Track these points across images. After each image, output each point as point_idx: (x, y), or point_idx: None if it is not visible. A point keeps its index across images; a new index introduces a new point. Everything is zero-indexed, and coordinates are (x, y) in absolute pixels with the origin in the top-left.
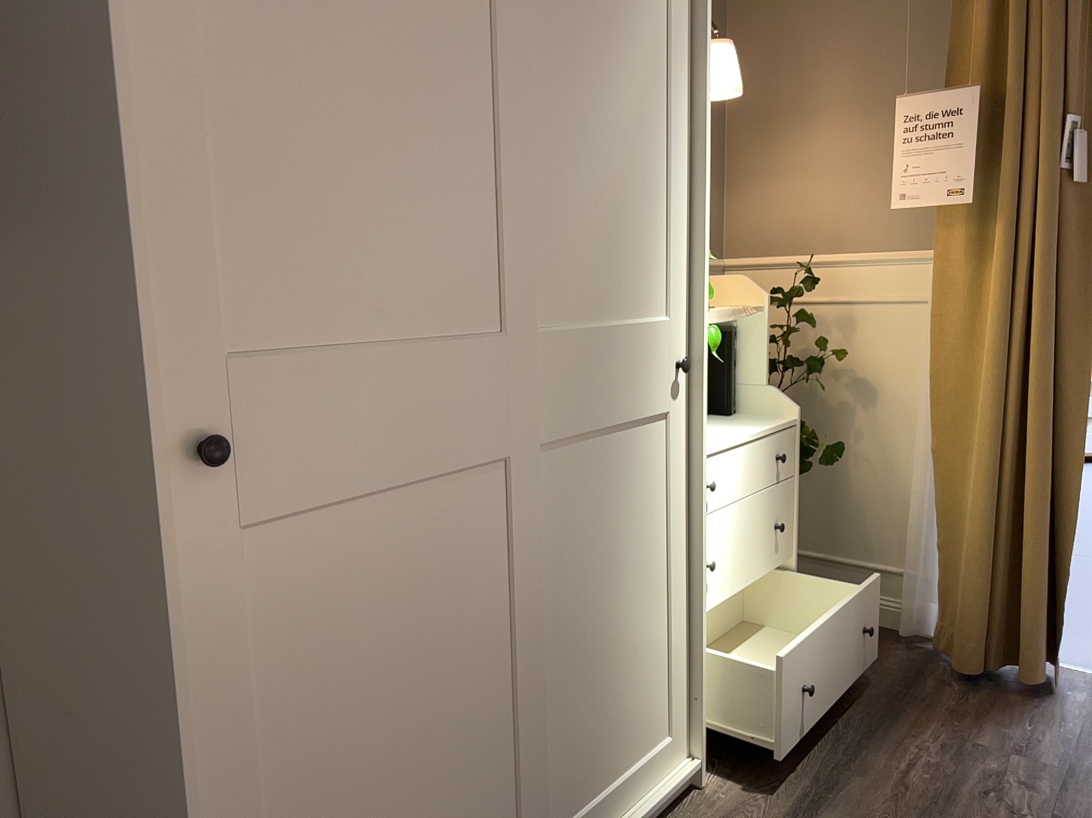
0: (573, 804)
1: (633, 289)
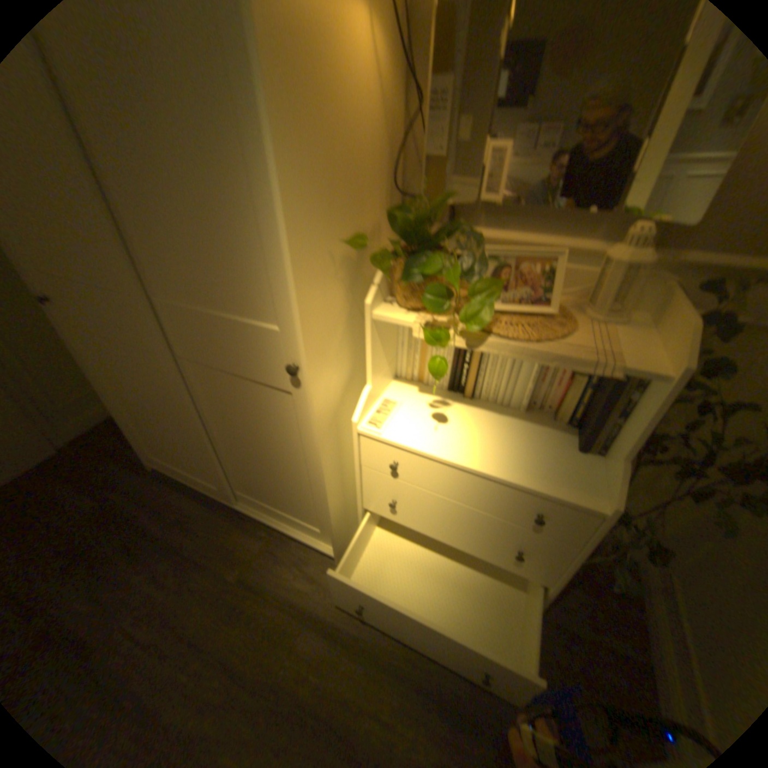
0: (249, 495)
1: (228, 294)
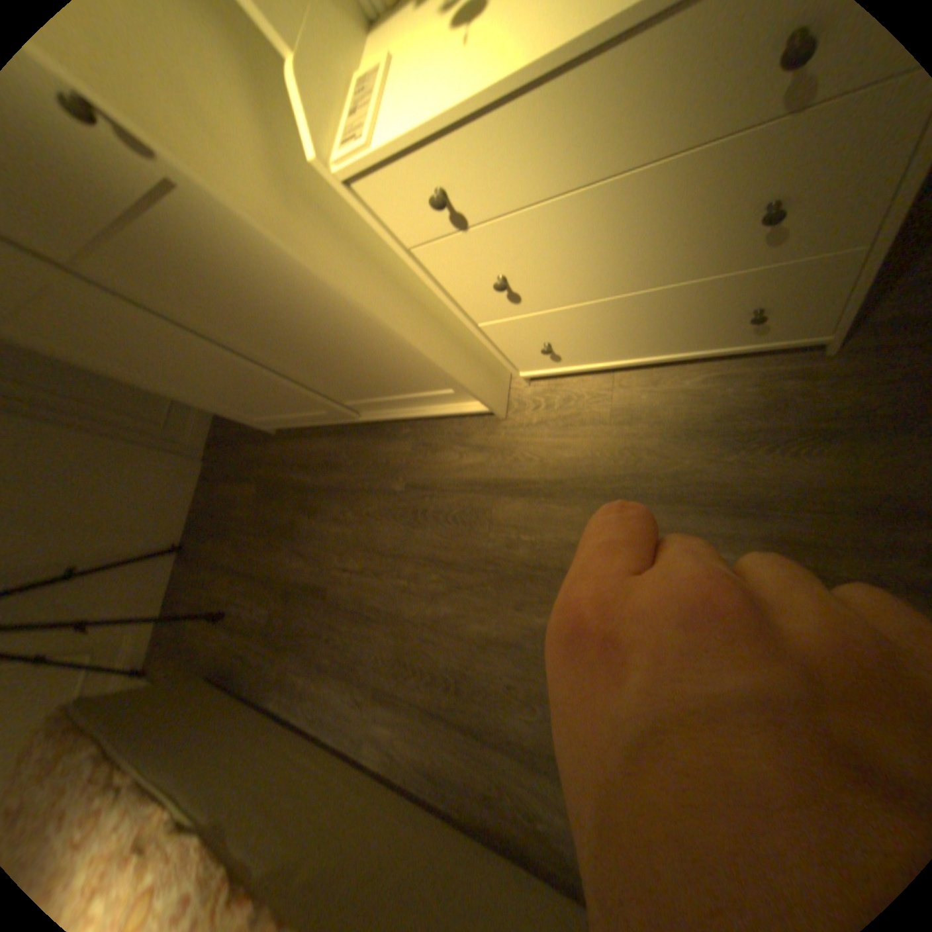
0: (362, 397)
1: None
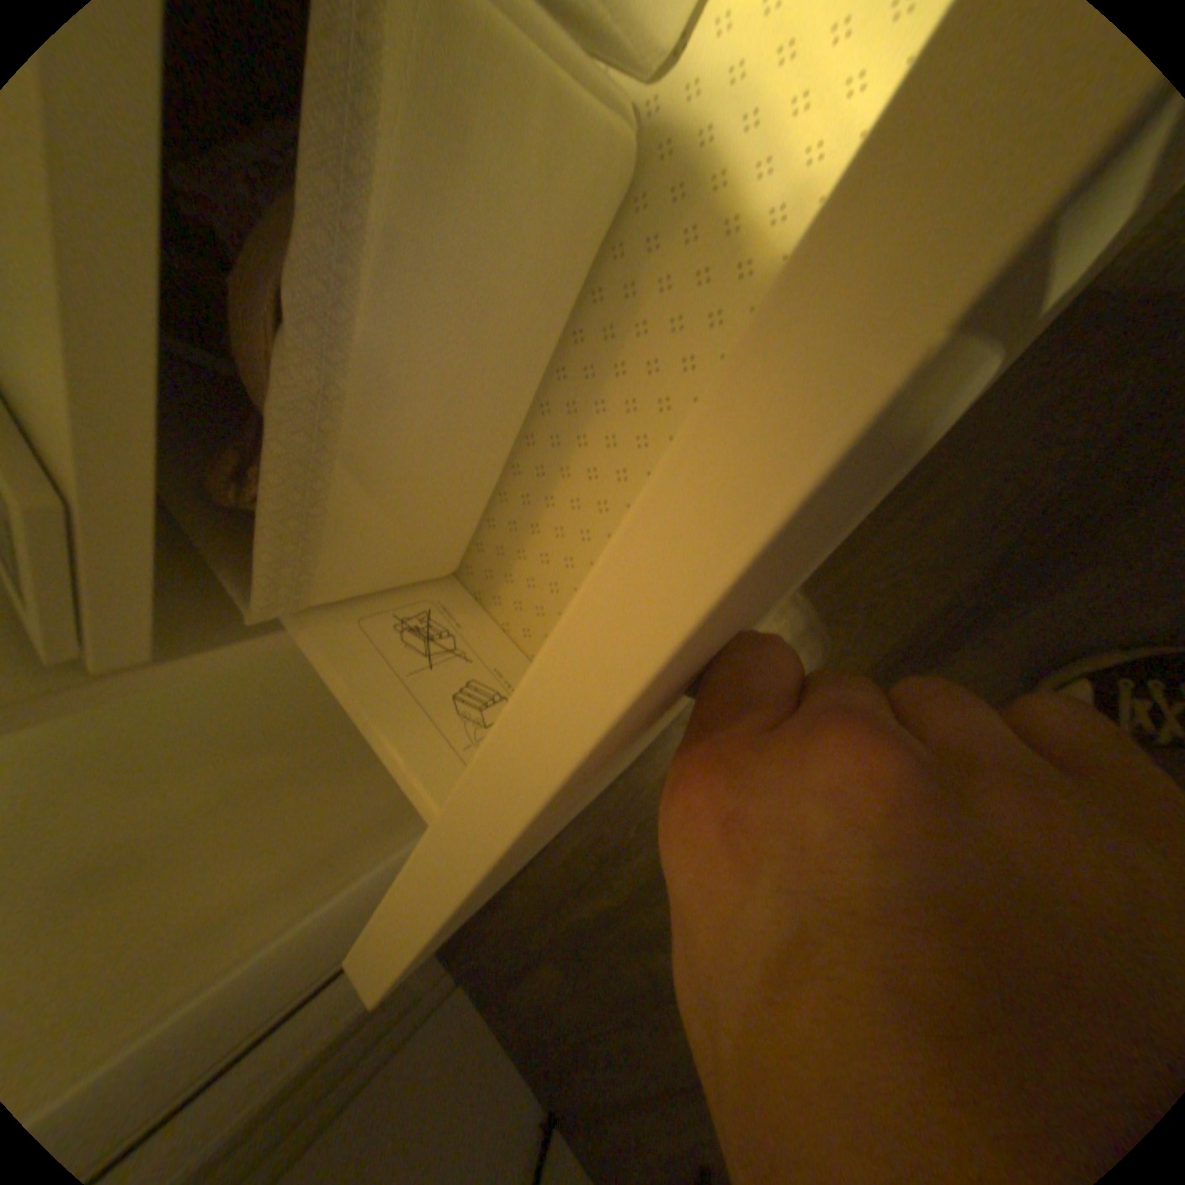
0: None
1: None
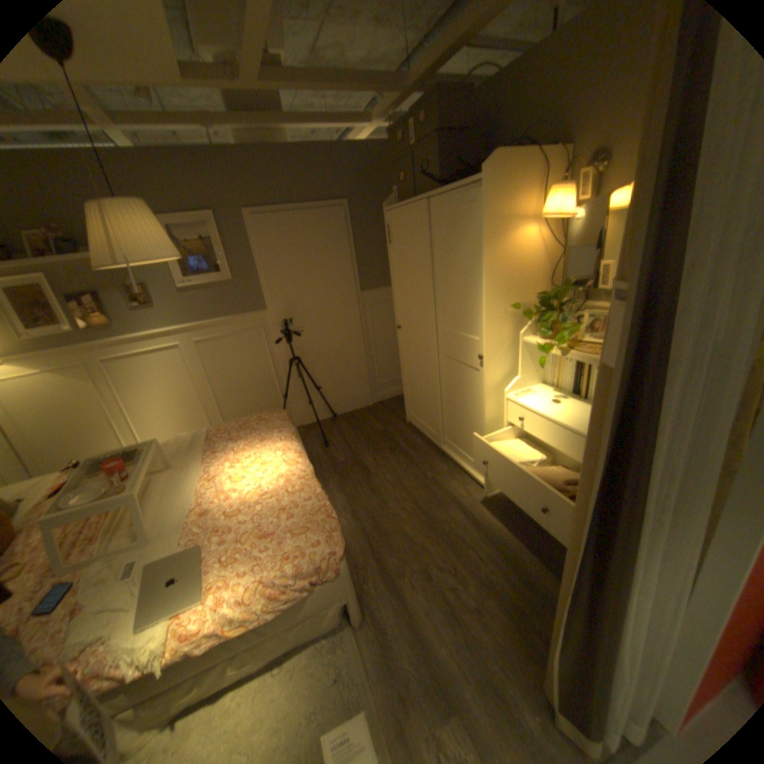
0: (452, 441)
1: (465, 327)
